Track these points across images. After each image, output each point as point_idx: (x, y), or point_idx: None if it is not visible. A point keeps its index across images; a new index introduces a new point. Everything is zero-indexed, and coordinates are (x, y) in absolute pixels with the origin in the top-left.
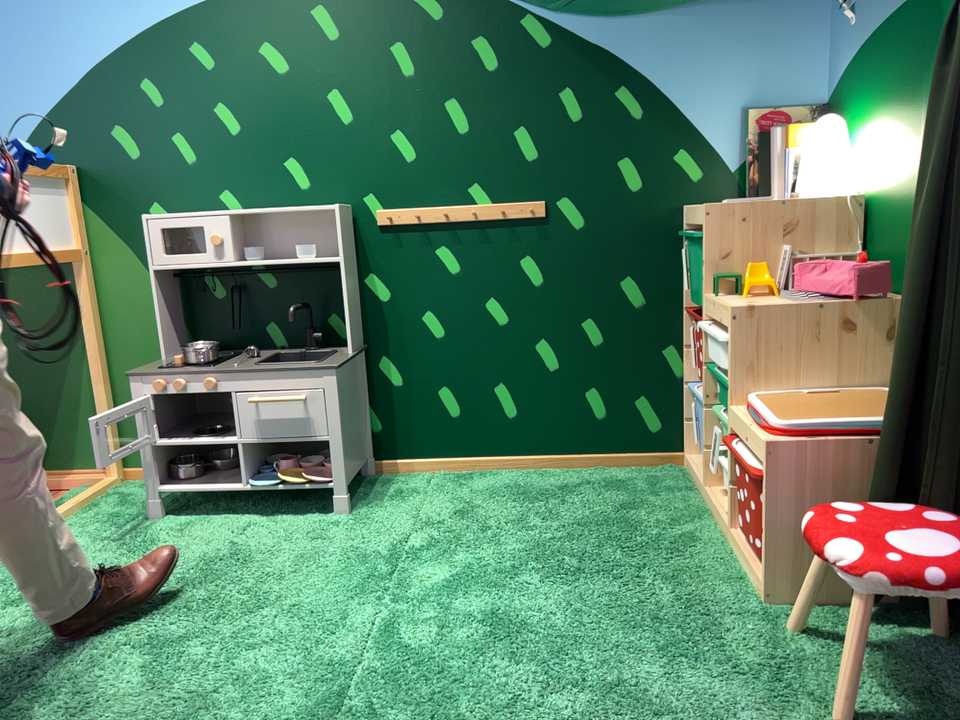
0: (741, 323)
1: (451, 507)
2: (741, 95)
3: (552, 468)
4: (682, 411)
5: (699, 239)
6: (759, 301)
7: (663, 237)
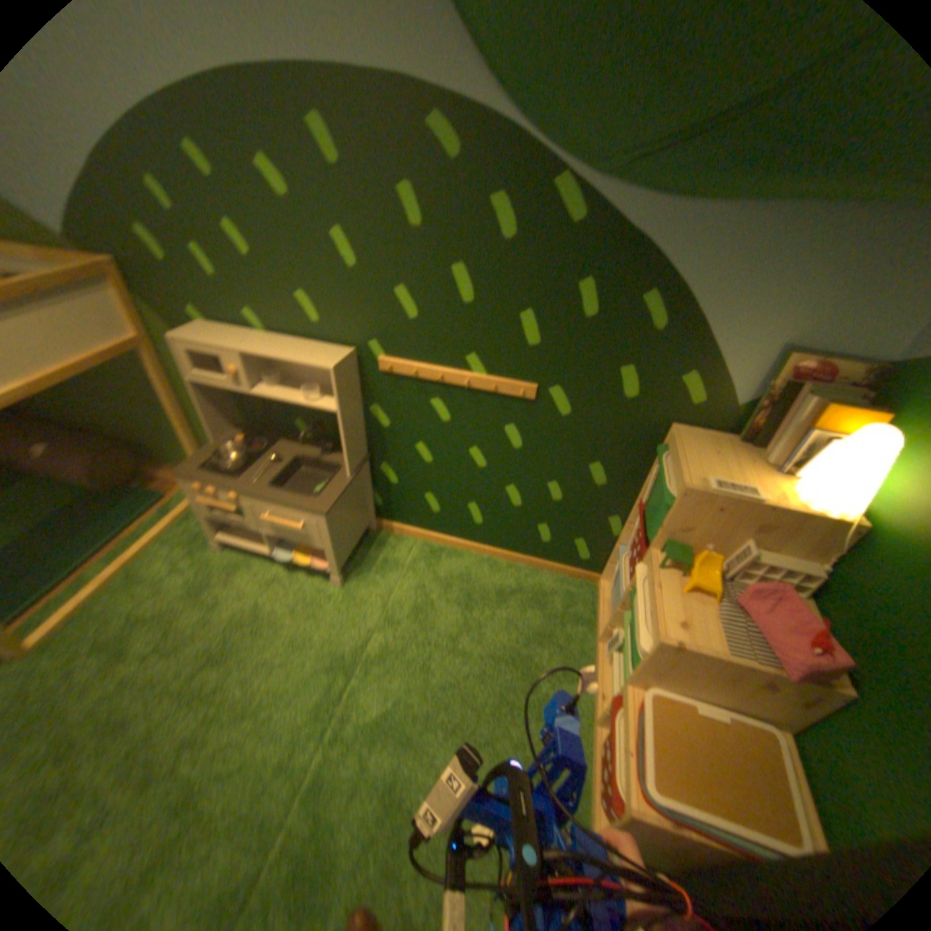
0: (664, 656)
1: (414, 595)
2: (796, 332)
3: (501, 559)
4: (609, 557)
5: (668, 503)
6: (695, 618)
7: (642, 443)
